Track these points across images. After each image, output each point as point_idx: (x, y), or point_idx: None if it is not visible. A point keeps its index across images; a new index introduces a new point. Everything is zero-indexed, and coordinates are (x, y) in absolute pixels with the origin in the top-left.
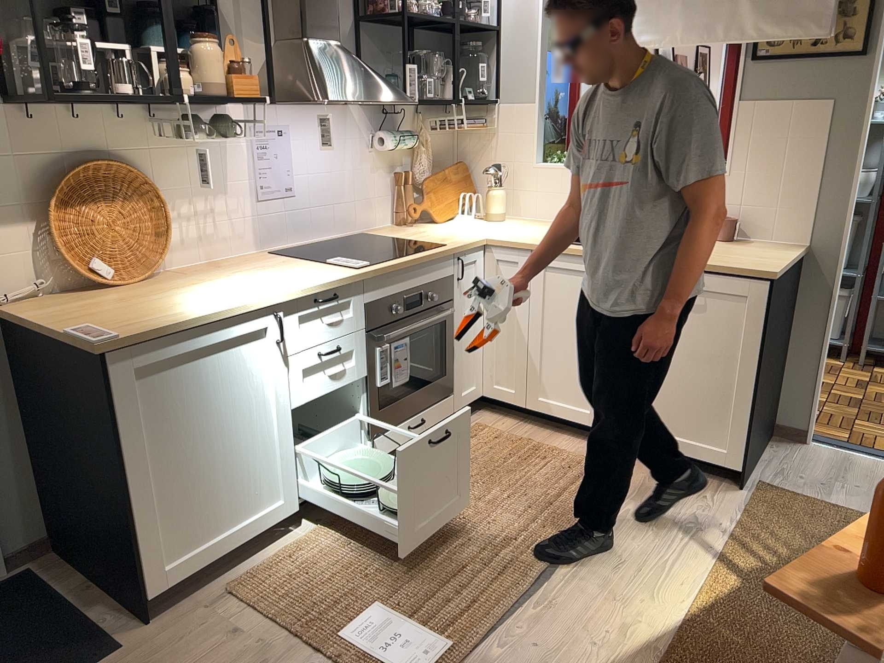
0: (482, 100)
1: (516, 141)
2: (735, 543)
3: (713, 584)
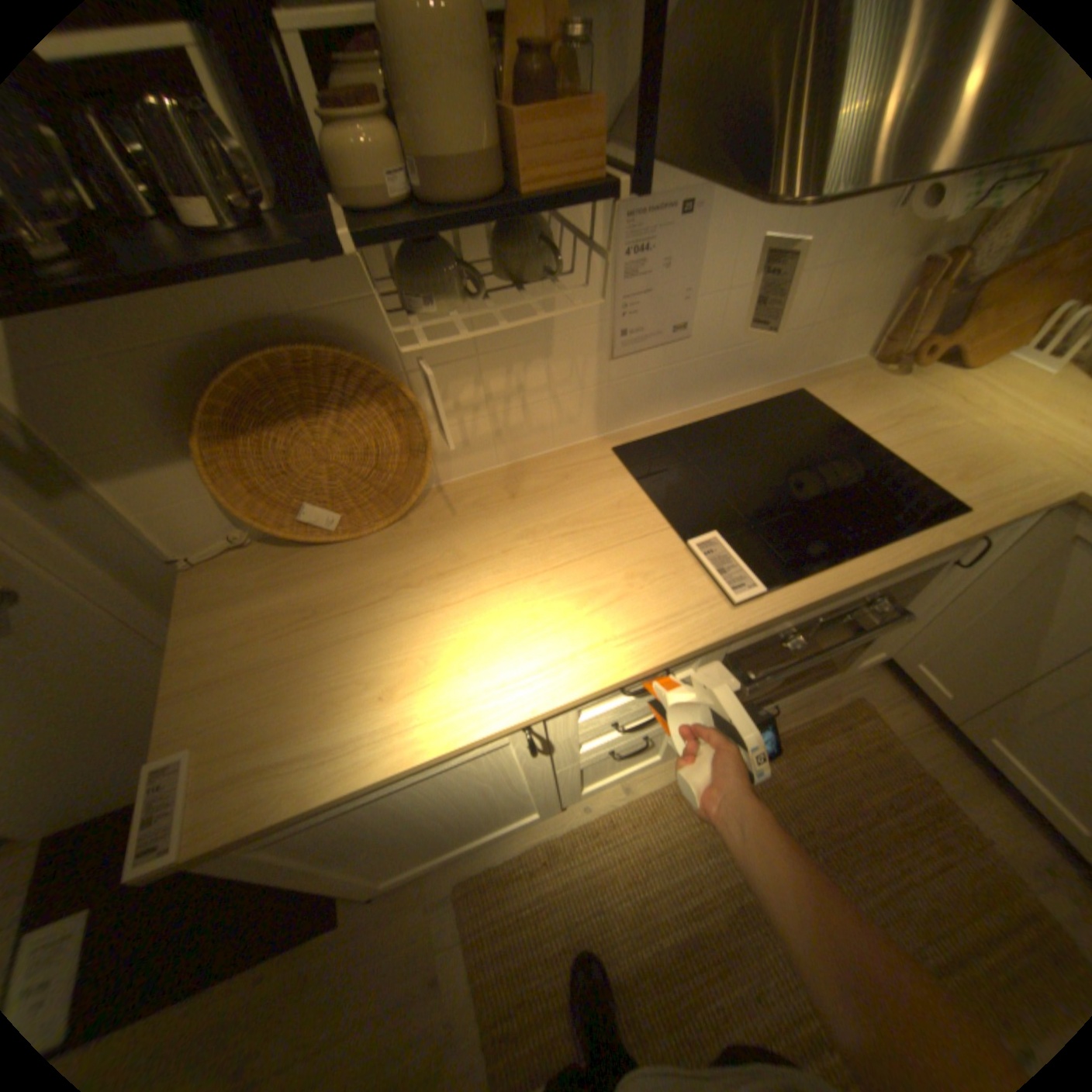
0: None
1: None
2: None
3: None
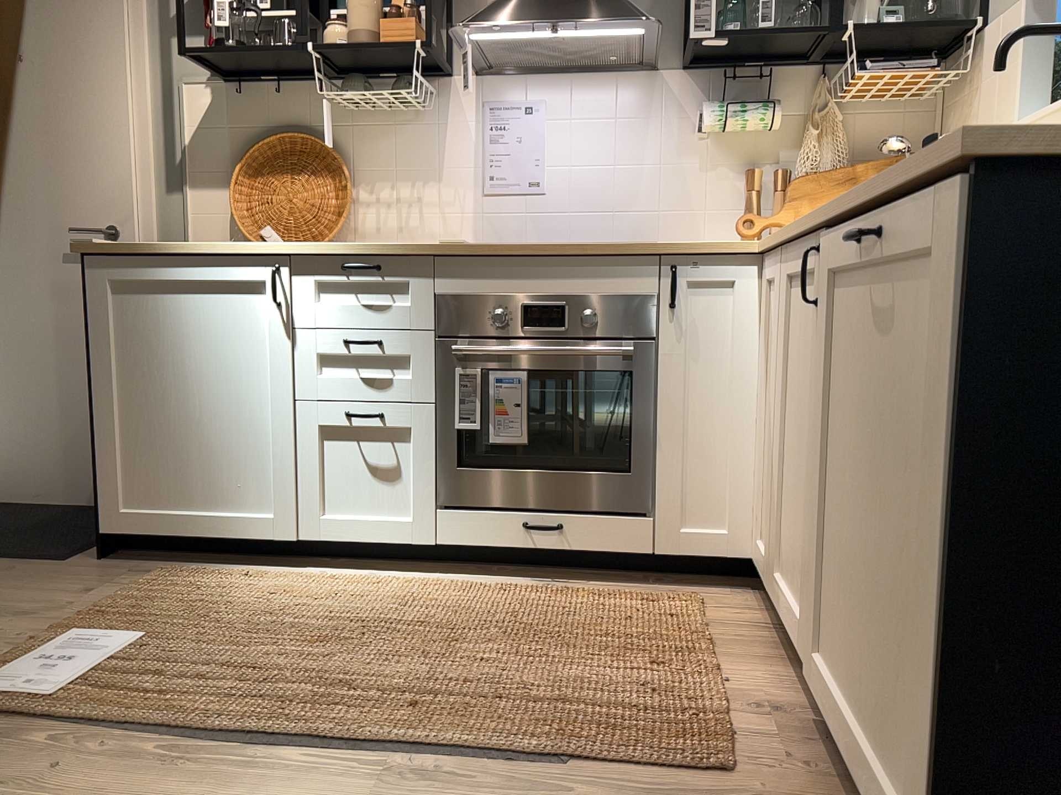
0: (930, 27)
1: (996, 90)
2: None
3: None
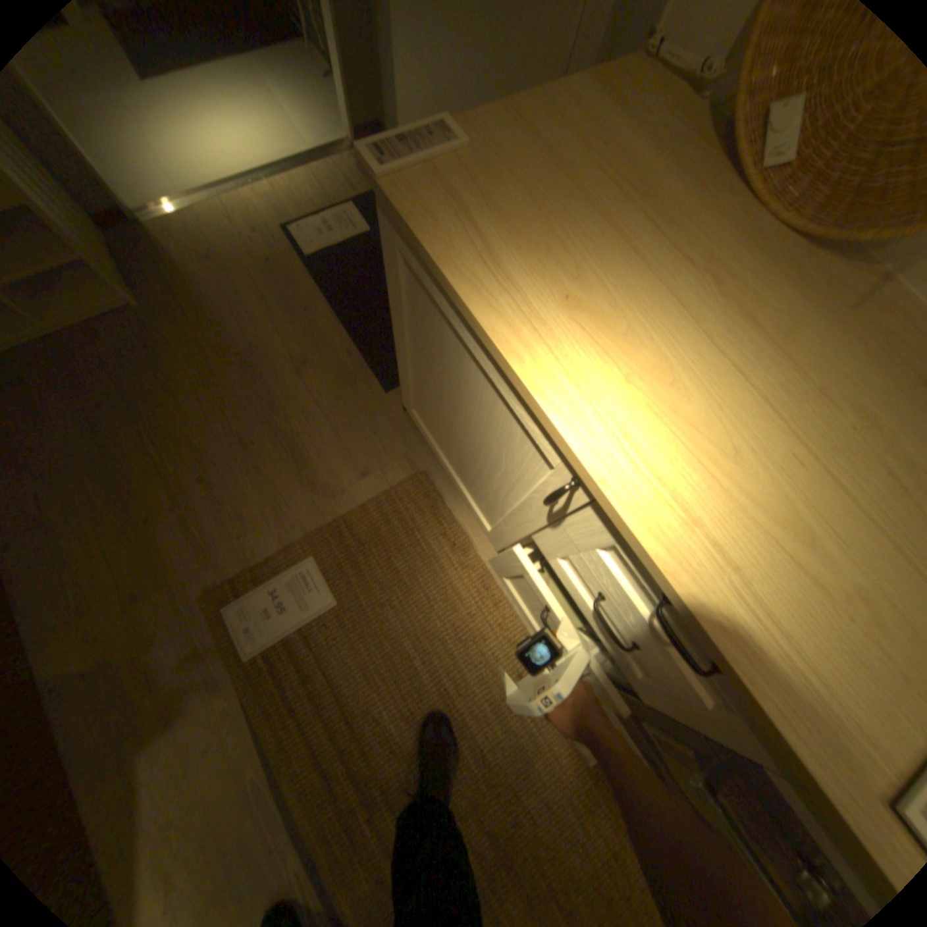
0: None
1: None
2: None
3: None
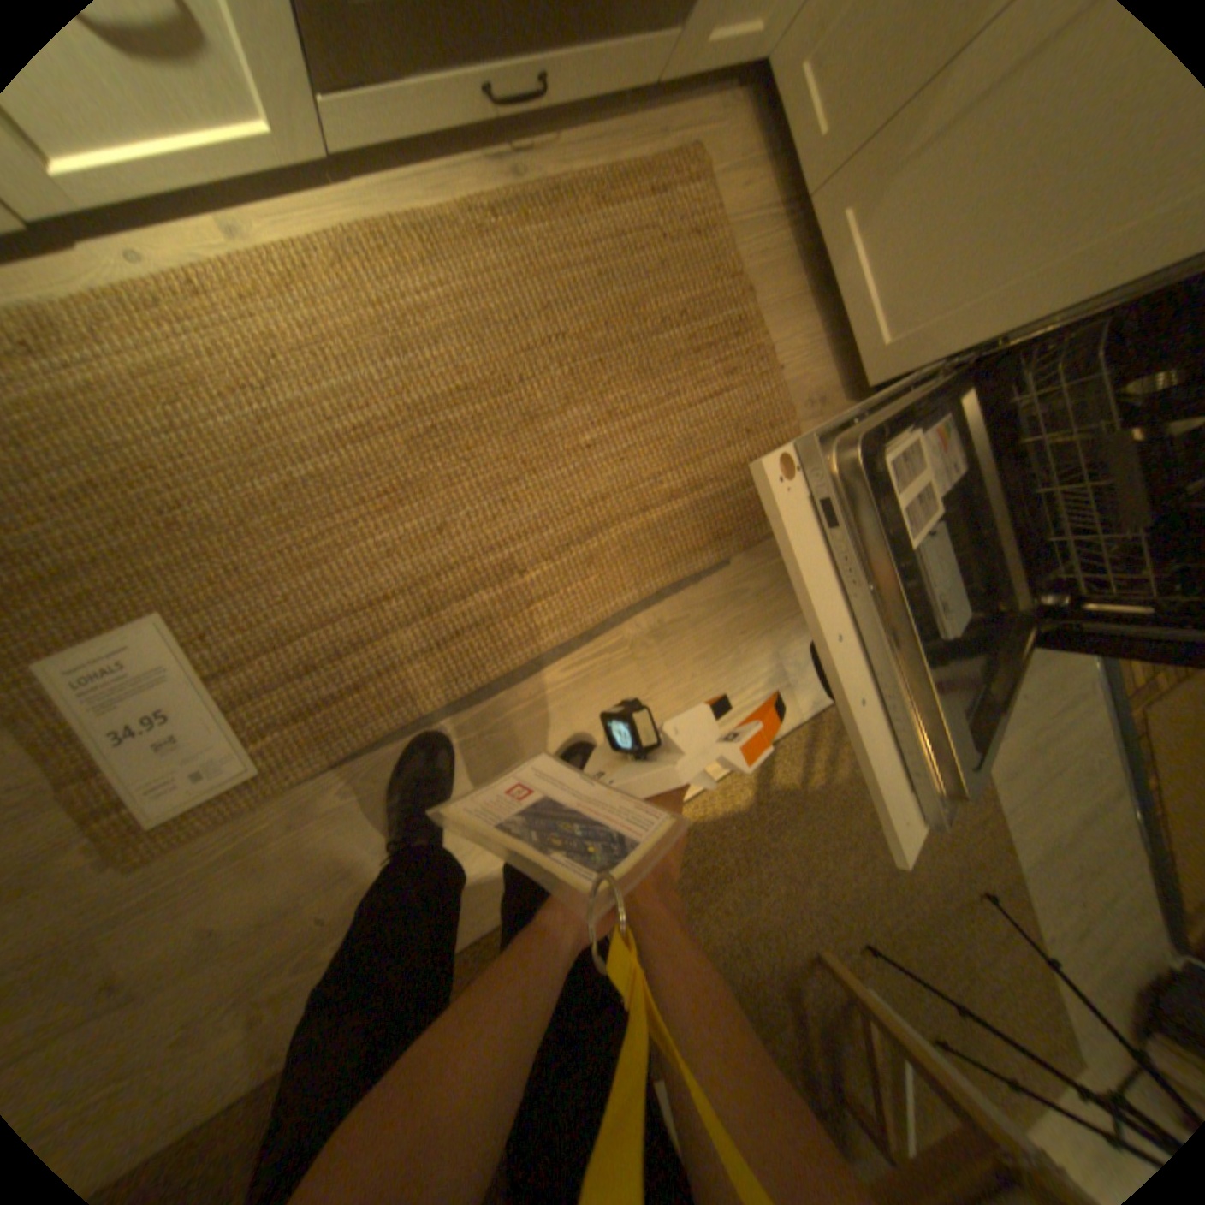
0: None
1: None
2: (804, 733)
3: (714, 795)
